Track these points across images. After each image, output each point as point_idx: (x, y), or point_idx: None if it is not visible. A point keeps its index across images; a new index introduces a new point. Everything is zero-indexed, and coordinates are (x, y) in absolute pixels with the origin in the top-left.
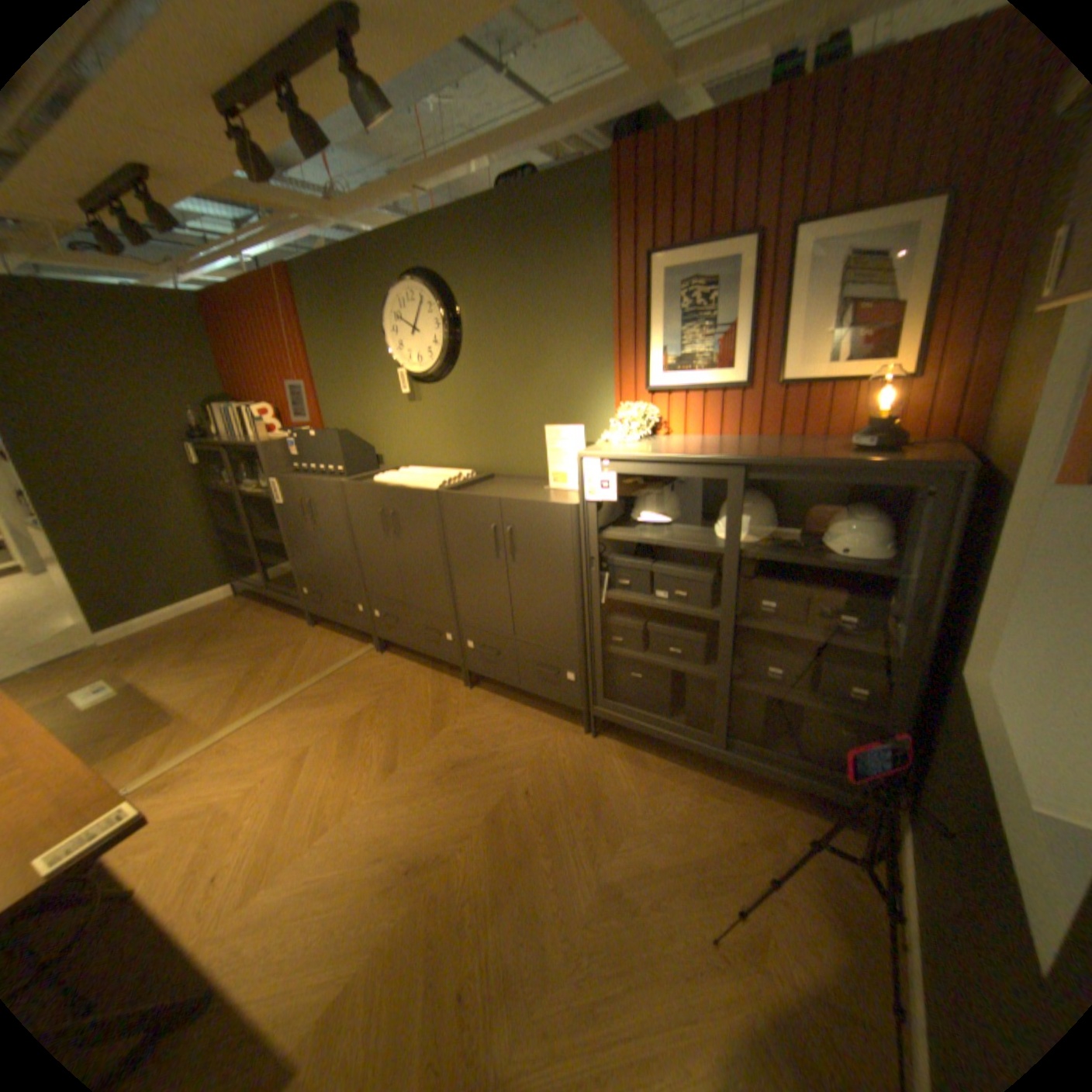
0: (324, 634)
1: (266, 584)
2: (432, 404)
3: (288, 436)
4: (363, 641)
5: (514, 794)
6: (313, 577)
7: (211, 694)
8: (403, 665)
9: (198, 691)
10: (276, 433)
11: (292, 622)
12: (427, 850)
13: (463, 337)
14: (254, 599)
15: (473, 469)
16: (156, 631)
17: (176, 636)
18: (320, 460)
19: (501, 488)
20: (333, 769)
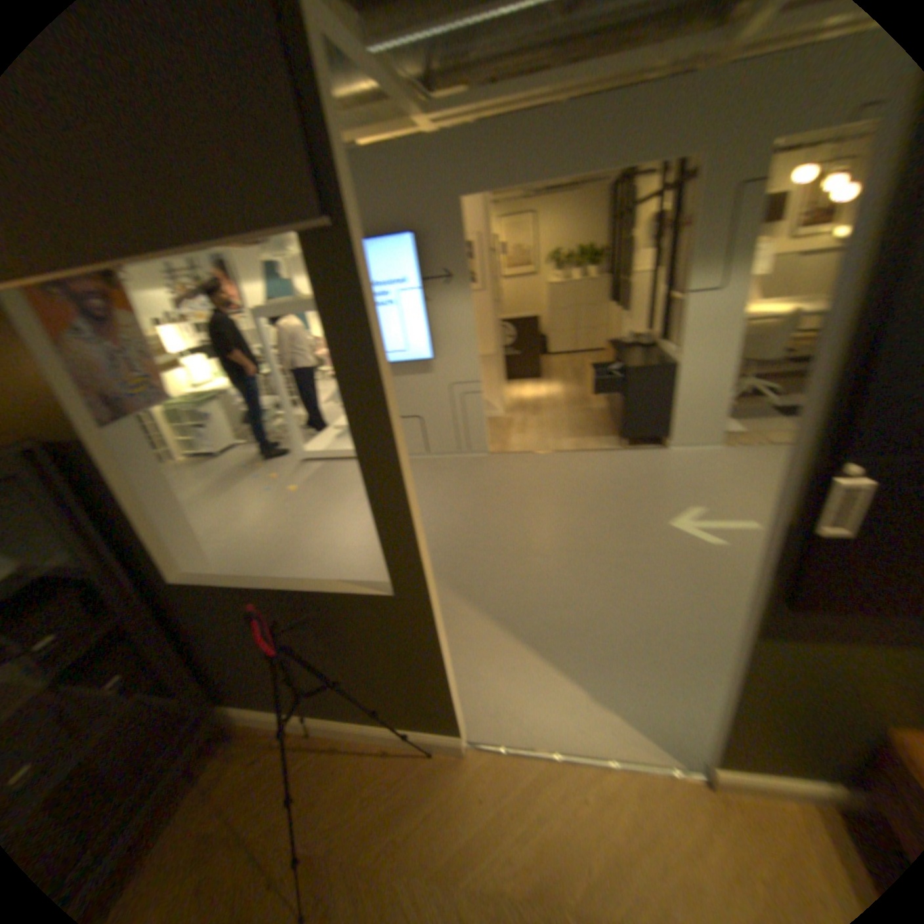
0: None
1: None
2: None
3: None
4: None
5: None
6: None
7: None
8: None
9: None
10: None
11: None
12: None
13: None
14: None
15: None
16: None
17: None
18: None
19: None
20: None
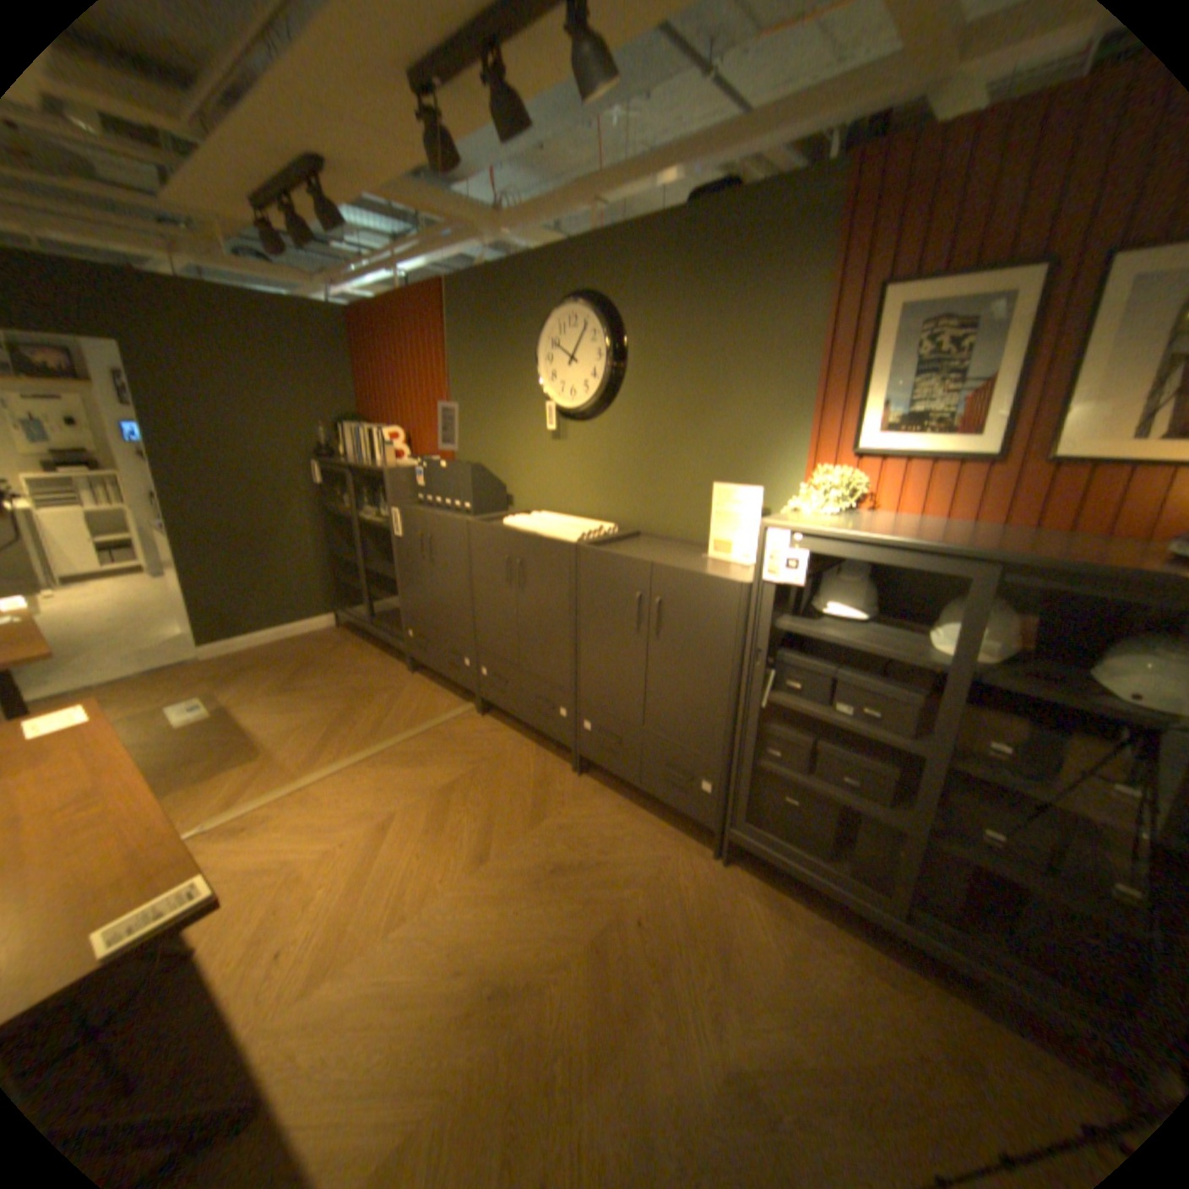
0: (423, 682)
1: (370, 617)
2: (579, 444)
3: (417, 463)
4: (463, 697)
5: (624, 920)
6: (421, 619)
7: (301, 731)
8: (504, 732)
9: (289, 725)
10: (404, 459)
11: (392, 663)
12: (516, 973)
13: (627, 370)
14: (355, 632)
15: (615, 522)
16: (256, 651)
17: (274, 660)
18: (447, 492)
19: (649, 549)
20: (419, 845)
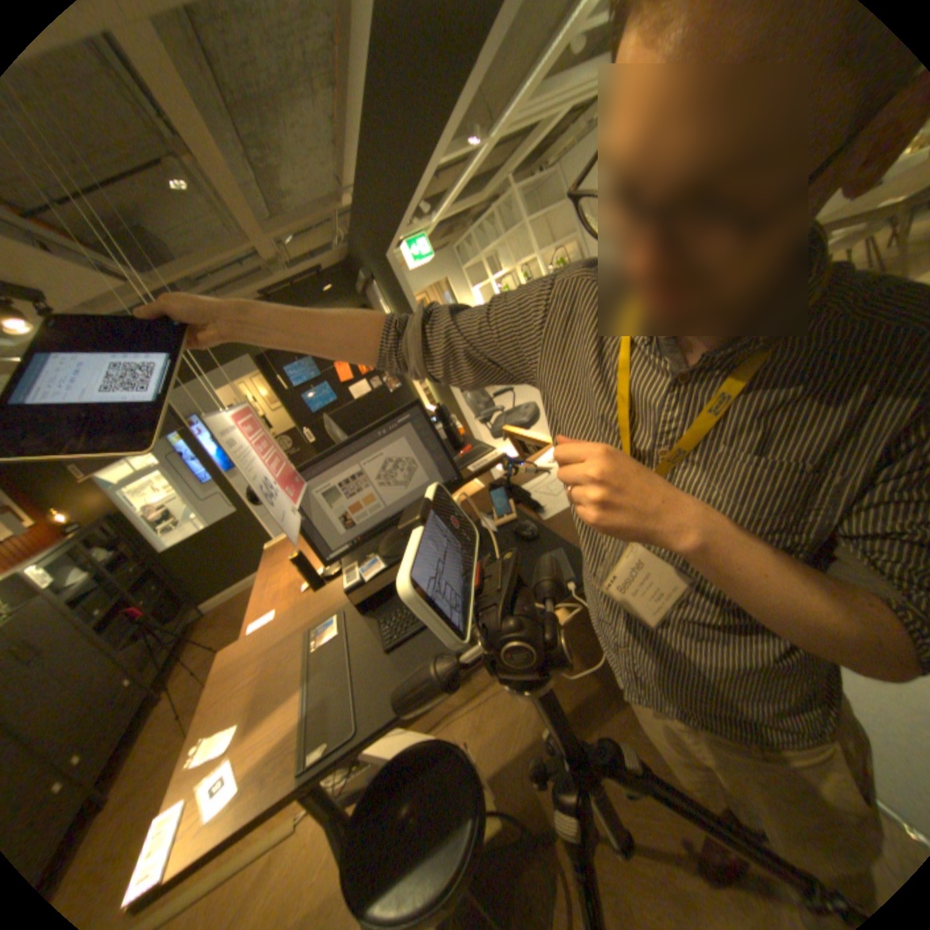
0: None
1: None
2: None
3: None
4: None
5: None
6: None
7: None
8: None
9: None
10: None
11: None
12: None
13: None
14: None
15: None
16: None
17: None
18: None
19: None
20: None
